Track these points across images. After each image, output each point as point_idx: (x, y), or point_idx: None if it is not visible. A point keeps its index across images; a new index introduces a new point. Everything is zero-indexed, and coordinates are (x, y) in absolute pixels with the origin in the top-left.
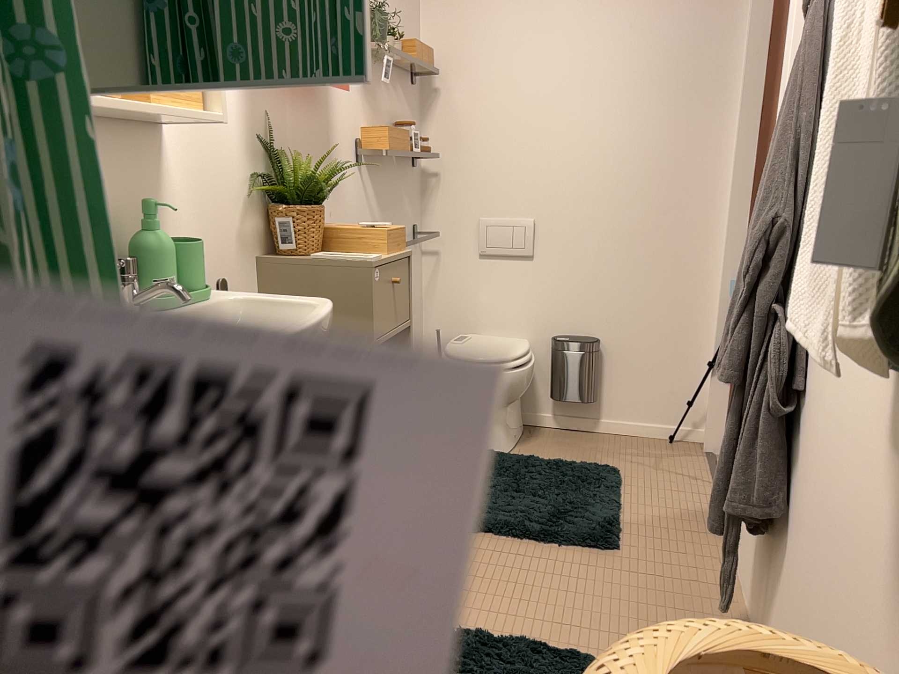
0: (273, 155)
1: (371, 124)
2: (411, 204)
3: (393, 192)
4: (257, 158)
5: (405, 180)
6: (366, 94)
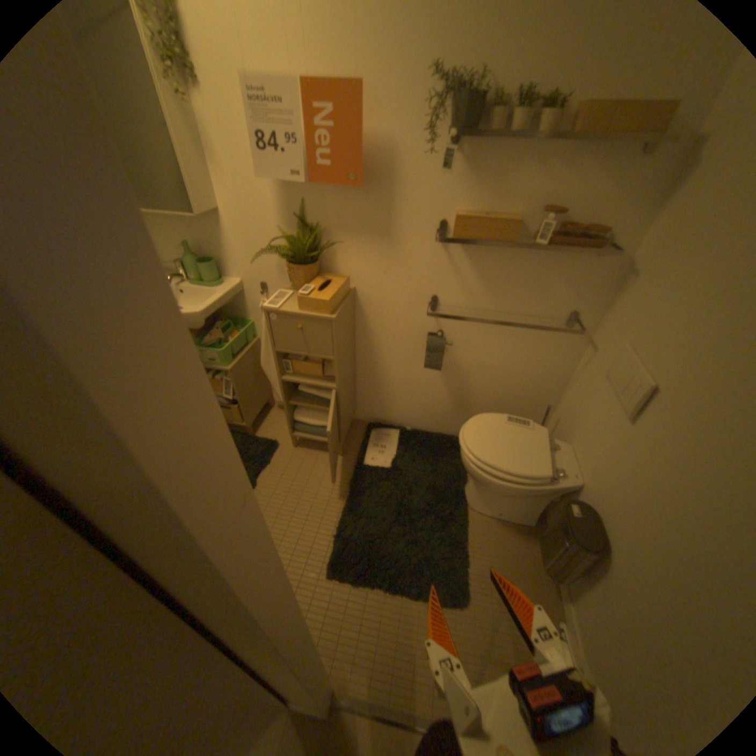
0: (305, 224)
1: (479, 201)
2: (573, 287)
3: (518, 270)
4: (288, 226)
5: (562, 262)
6: (472, 170)
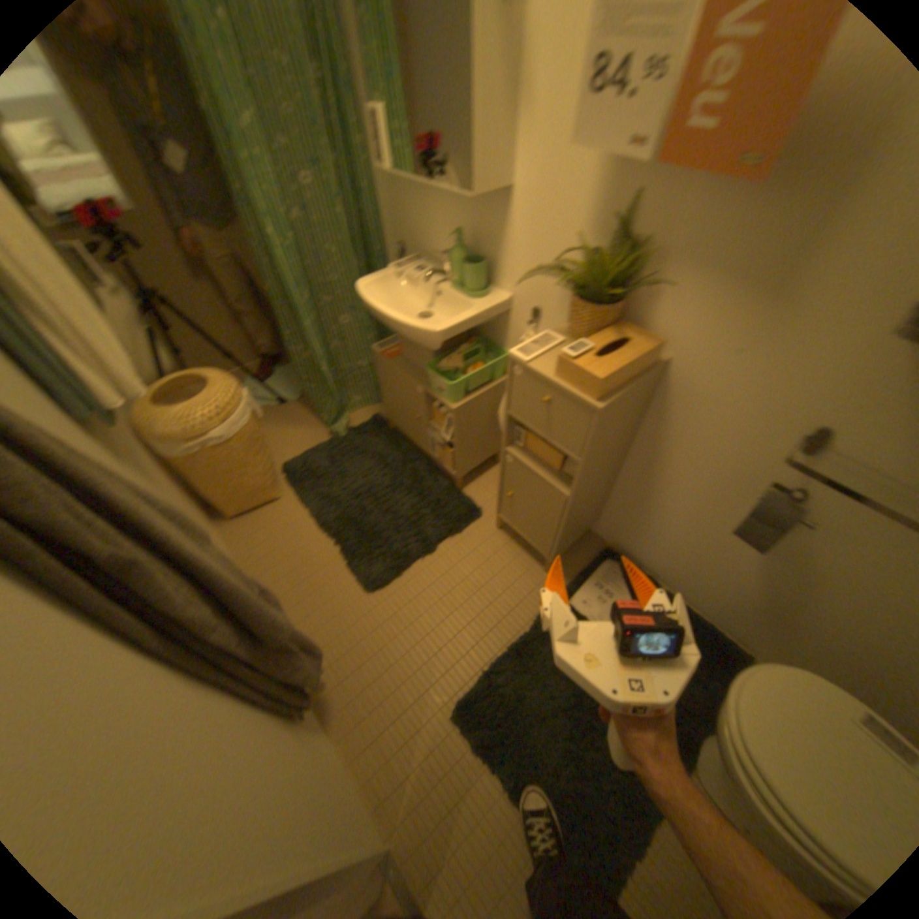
0: (632, 231)
1: None
2: None
3: None
4: (603, 228)
5: None
6: None
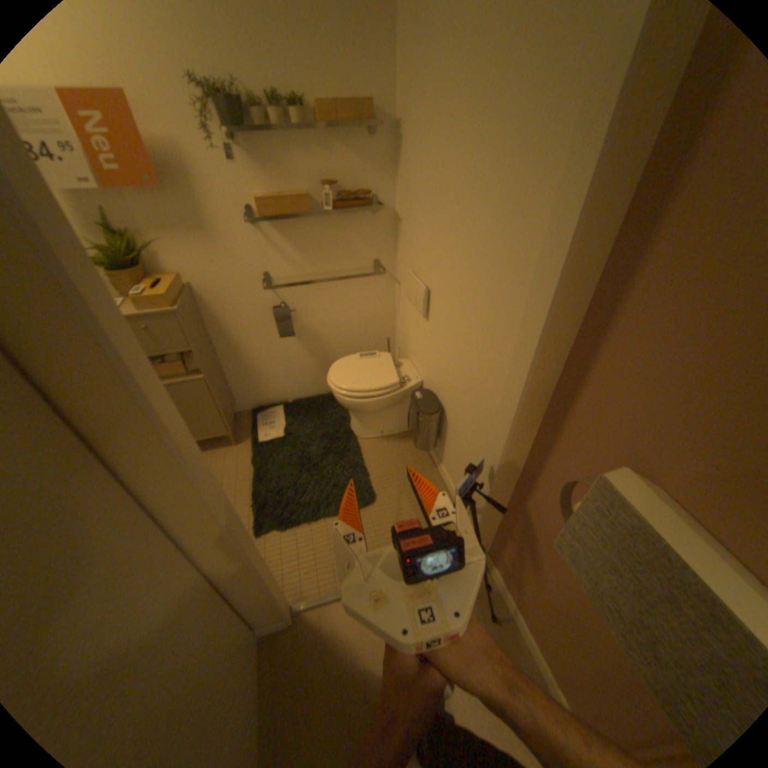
0: (112, 231)
1: (270, 186)
2: (367, 242)
3: (323, 237)
4: (92, 236)
5: (351, 224)
6: (254, 161)
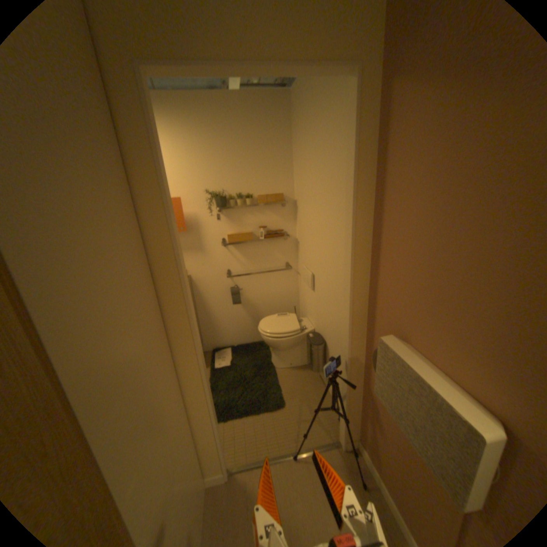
0: None
1: (234, 230)
2: (281, 254)
3: (259, 252)
4: None
5: (273, 245)
6: (228, 220)
